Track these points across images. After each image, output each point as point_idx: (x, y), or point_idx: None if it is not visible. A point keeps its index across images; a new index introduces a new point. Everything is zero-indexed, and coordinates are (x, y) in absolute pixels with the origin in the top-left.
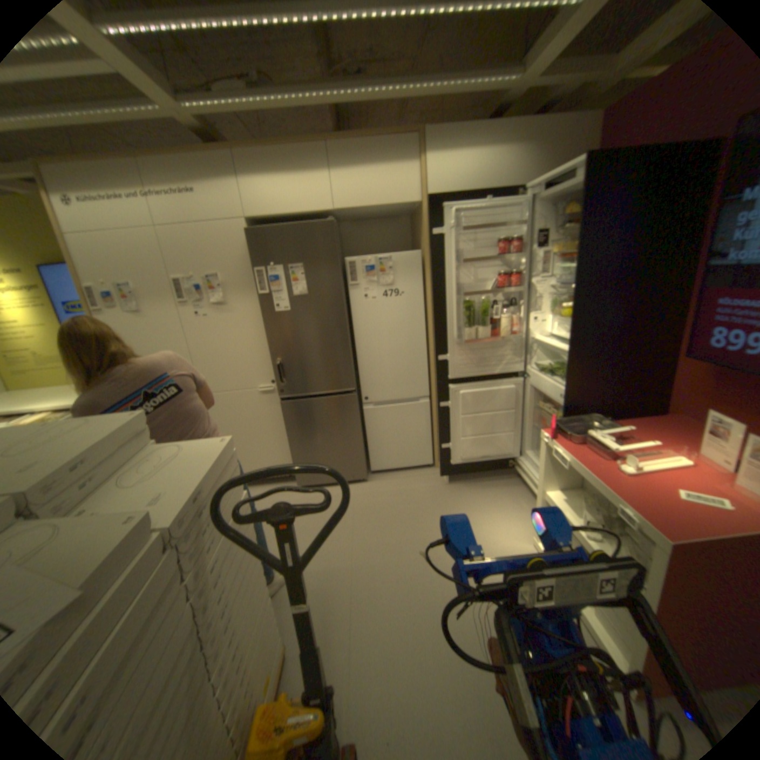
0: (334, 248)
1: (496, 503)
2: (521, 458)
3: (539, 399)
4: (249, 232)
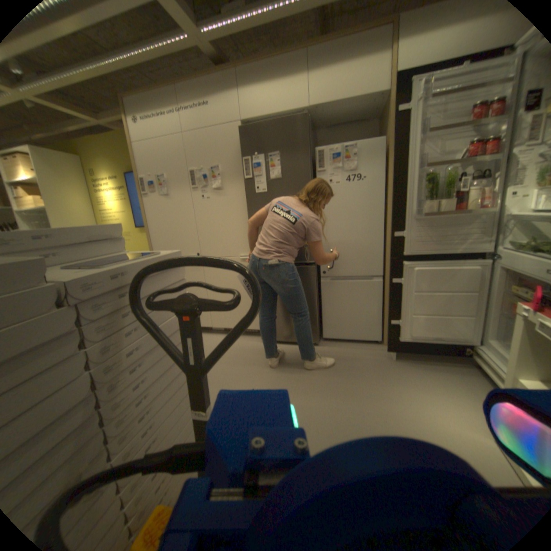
0: (306, 136)
1: (448, 386)
2: (482, 346)
3: (512, 283)
4: (241, 128)
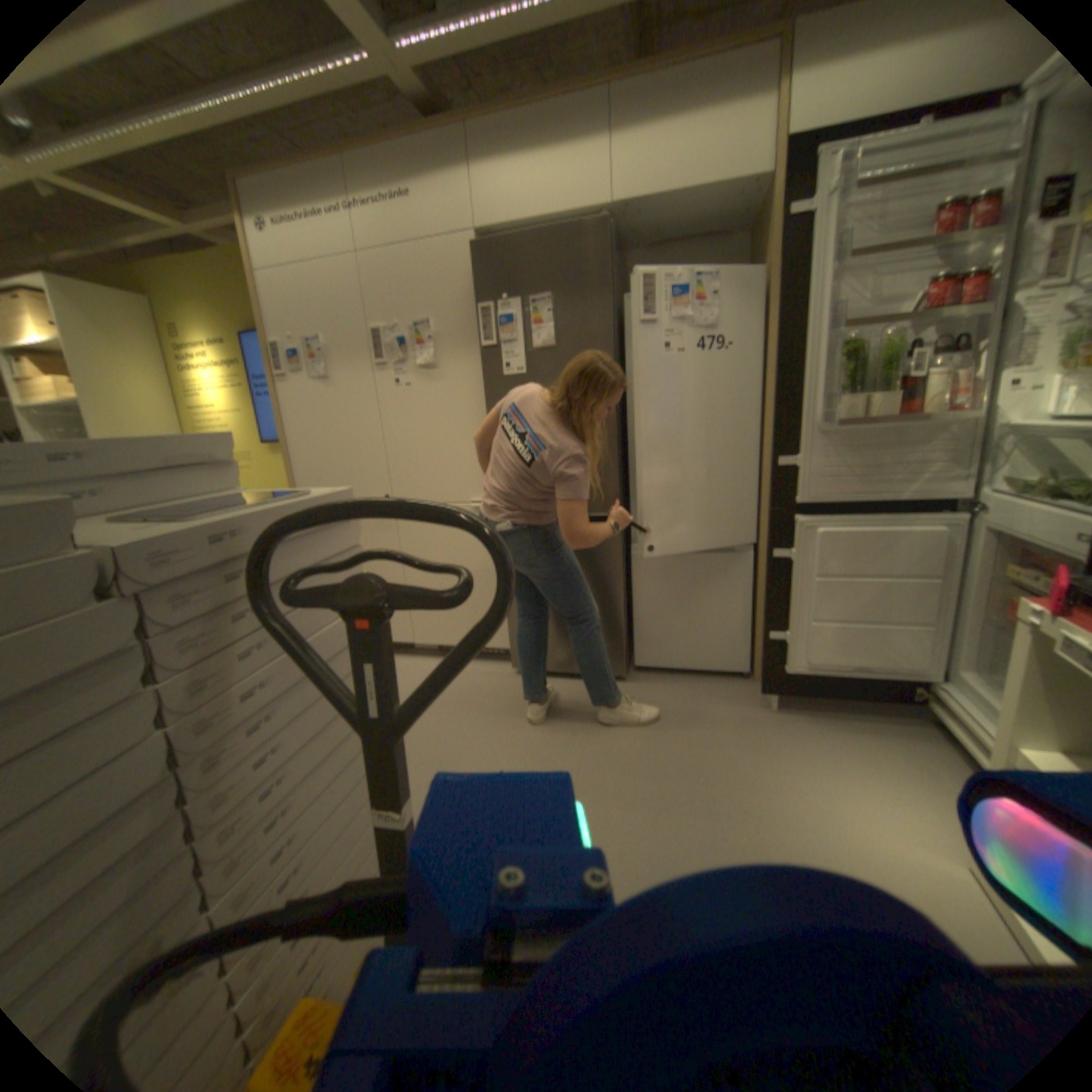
0: (605, 262)
1: (879, 762)
2: (948, 684)
3: (1007, 559)
4: (475, 245)
